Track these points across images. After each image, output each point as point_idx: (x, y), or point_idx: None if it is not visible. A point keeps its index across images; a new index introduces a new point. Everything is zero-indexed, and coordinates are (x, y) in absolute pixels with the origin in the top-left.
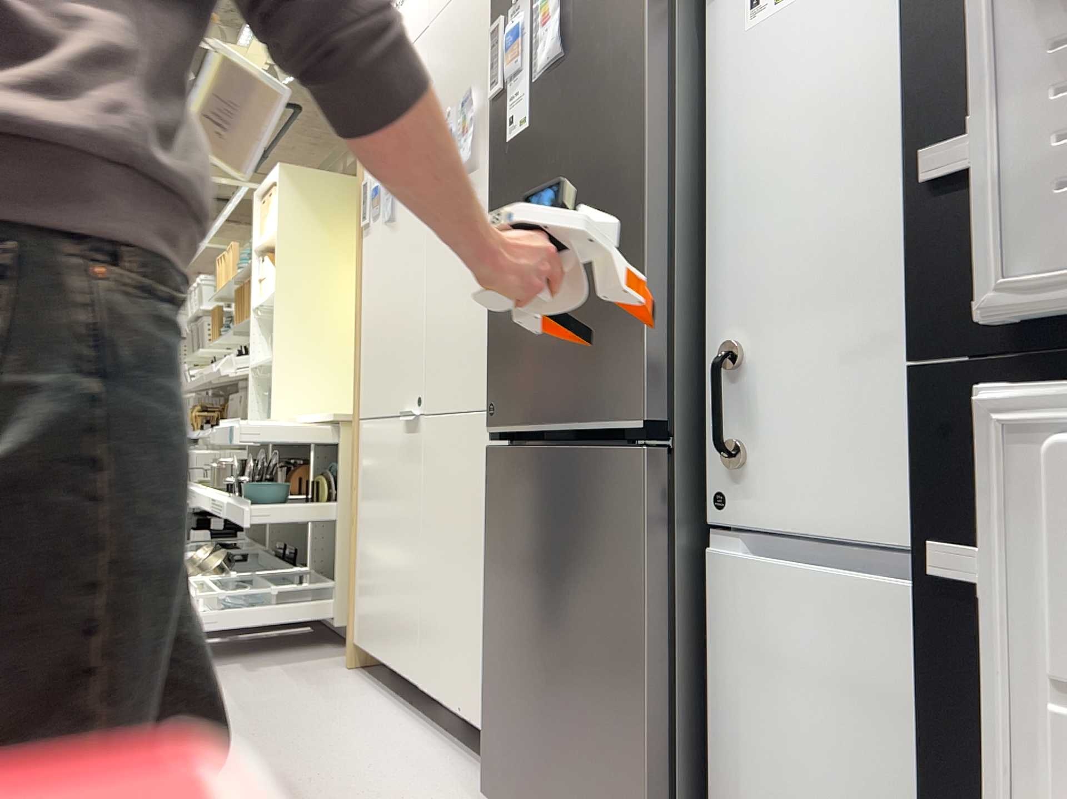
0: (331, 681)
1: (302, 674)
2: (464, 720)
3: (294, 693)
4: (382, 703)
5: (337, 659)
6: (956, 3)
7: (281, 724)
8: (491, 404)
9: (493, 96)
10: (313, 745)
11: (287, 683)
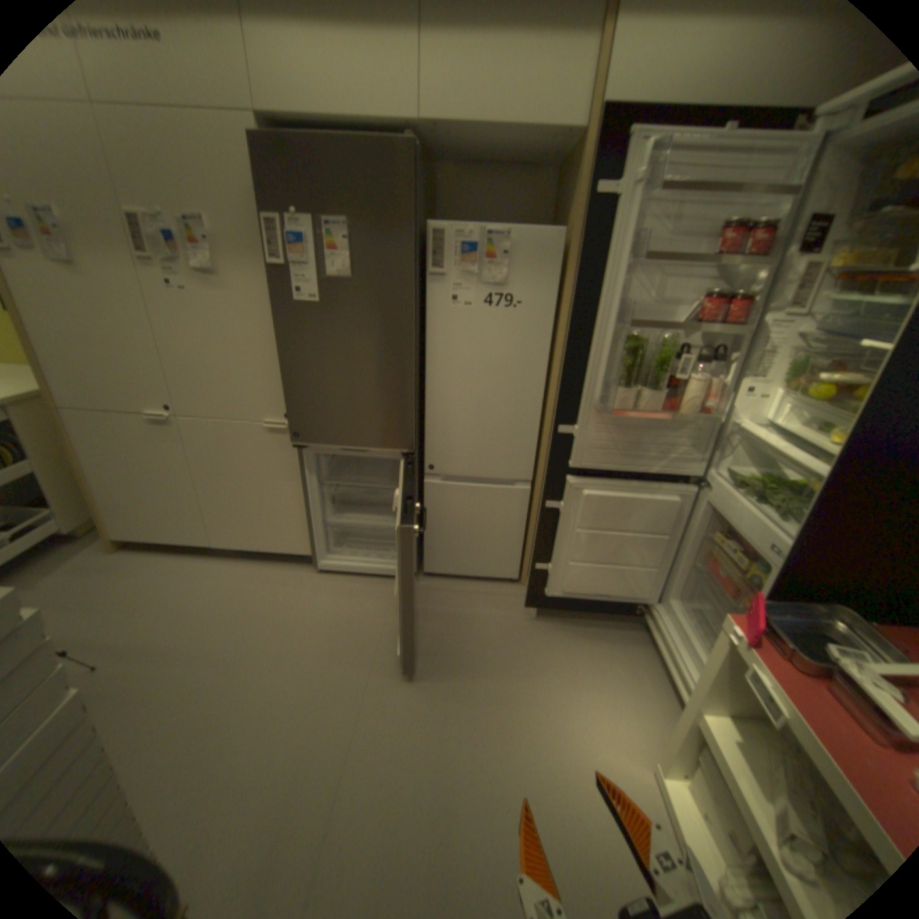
0: (116, 566)
1: (83, 572)
2: (262, 551)
3: (106, 584)
4: (176, 561)
5: (87, 551)
6: (567, 394)
7: (139, 602)
8: (295, 431)
9: (272, 263)
10: (183, 600)
11: (86, 582)
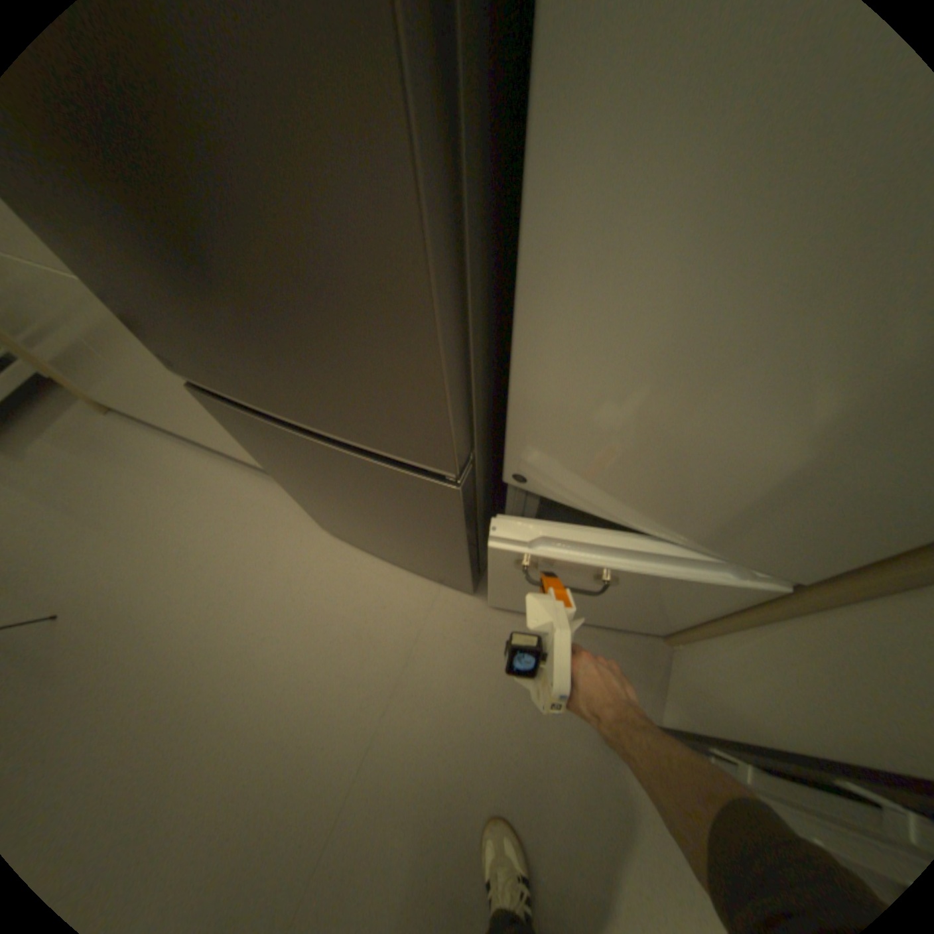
0: (104, 438)
1: (70, 440)
2: None
3: (89, 469)
4: (169, 446)
5: (79, 403)
6: None
7: (117, 513)
8: (155, 349)
9: None
10: (164, 524)
11: (71, 460)
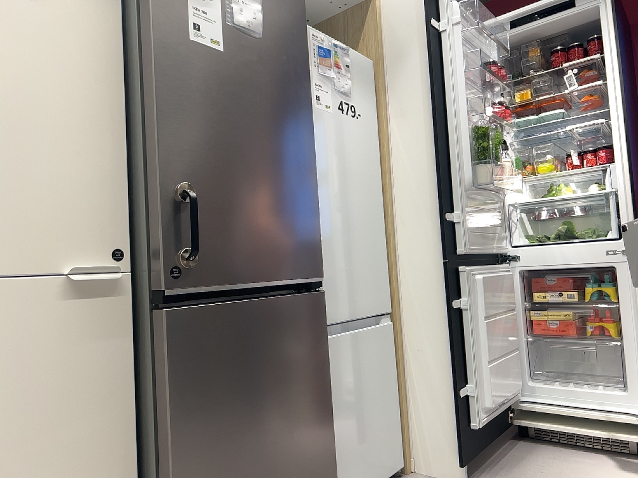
0: None
1: None
2: None
3: None
4: None
5: None
6: (445, 182)
7: None
8: (171, 266)
9: None
10: None
11: None
